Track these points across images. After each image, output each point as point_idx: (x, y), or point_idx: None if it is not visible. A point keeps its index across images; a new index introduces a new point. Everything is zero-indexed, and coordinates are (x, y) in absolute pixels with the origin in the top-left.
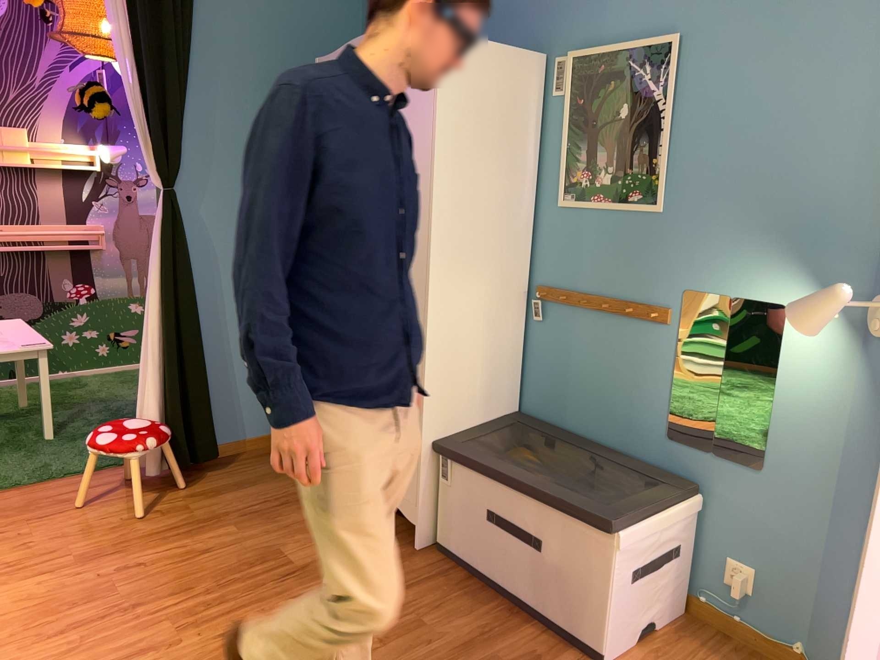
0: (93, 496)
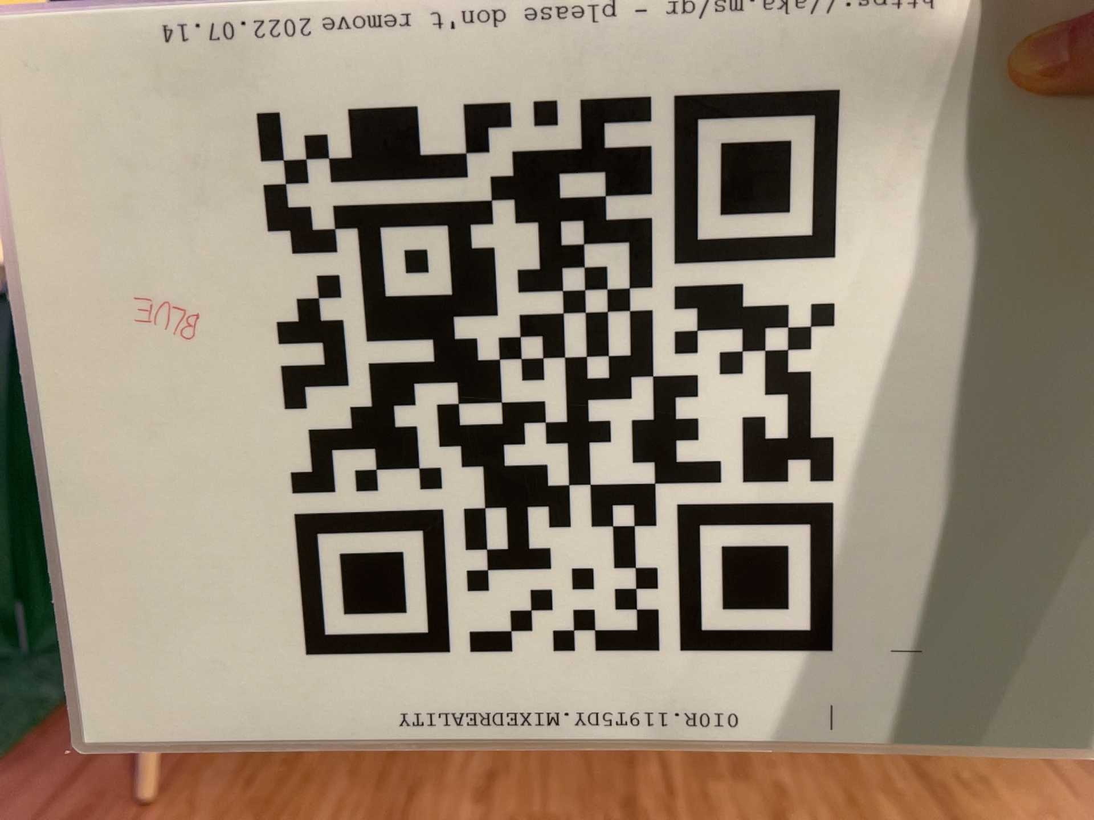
0: (116, 777)
